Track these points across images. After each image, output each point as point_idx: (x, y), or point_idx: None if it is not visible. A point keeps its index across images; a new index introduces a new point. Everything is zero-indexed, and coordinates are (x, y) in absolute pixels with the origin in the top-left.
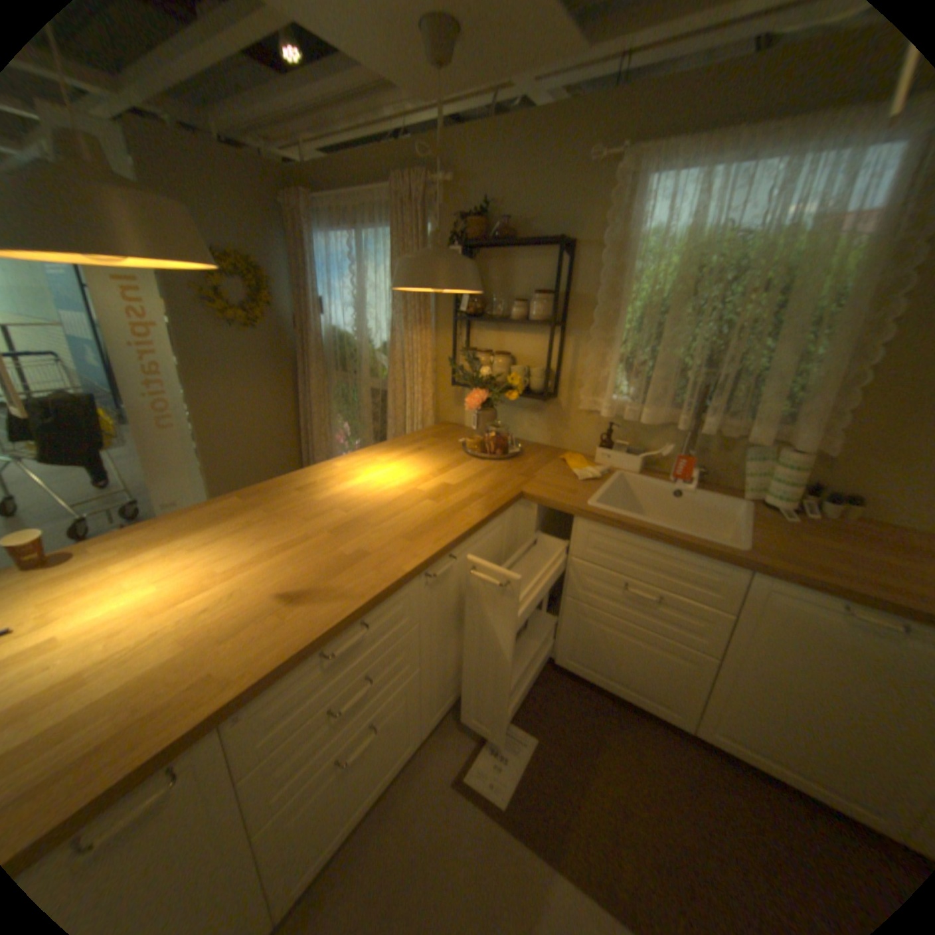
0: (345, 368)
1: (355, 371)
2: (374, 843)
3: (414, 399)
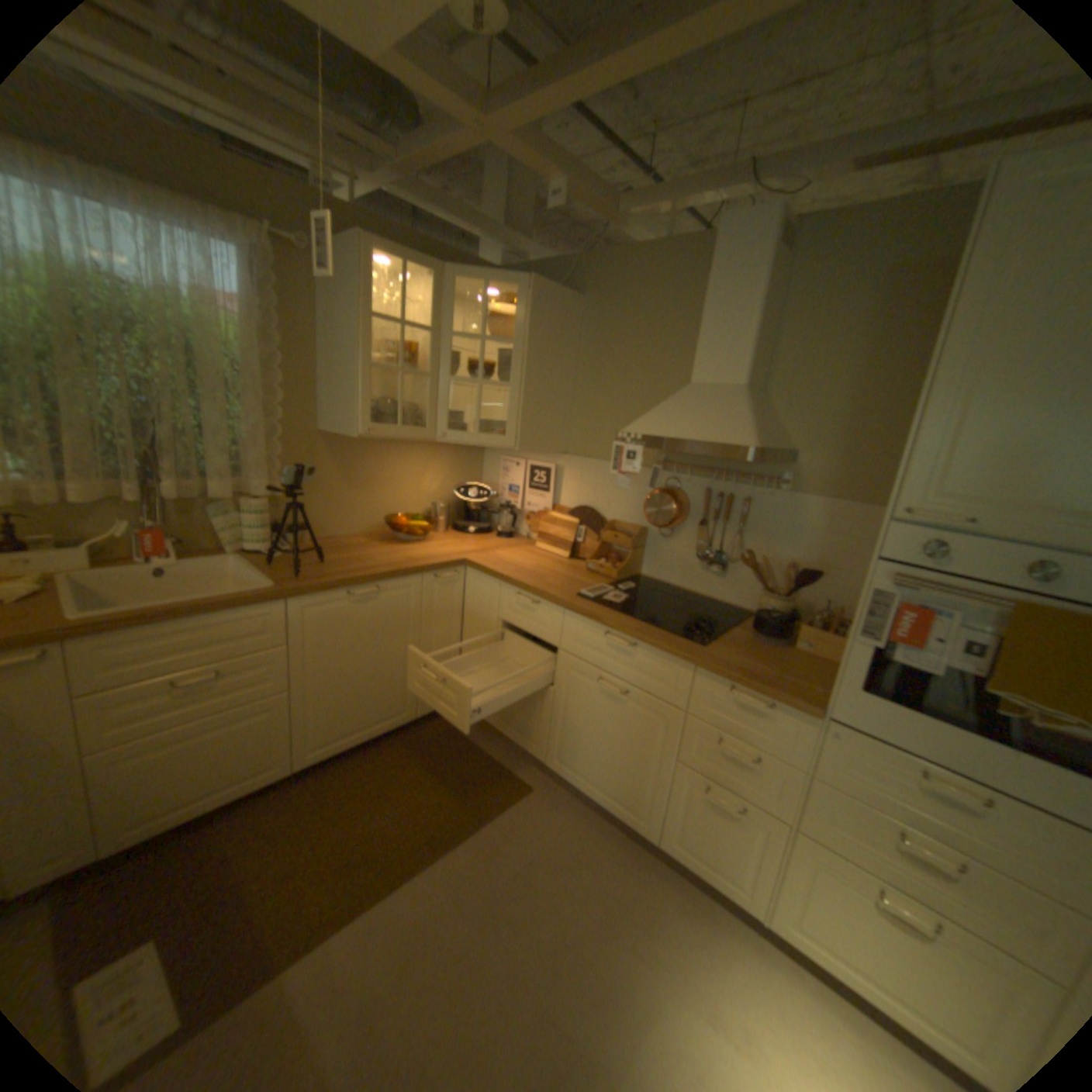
0: None
1: None
2: None
3: None
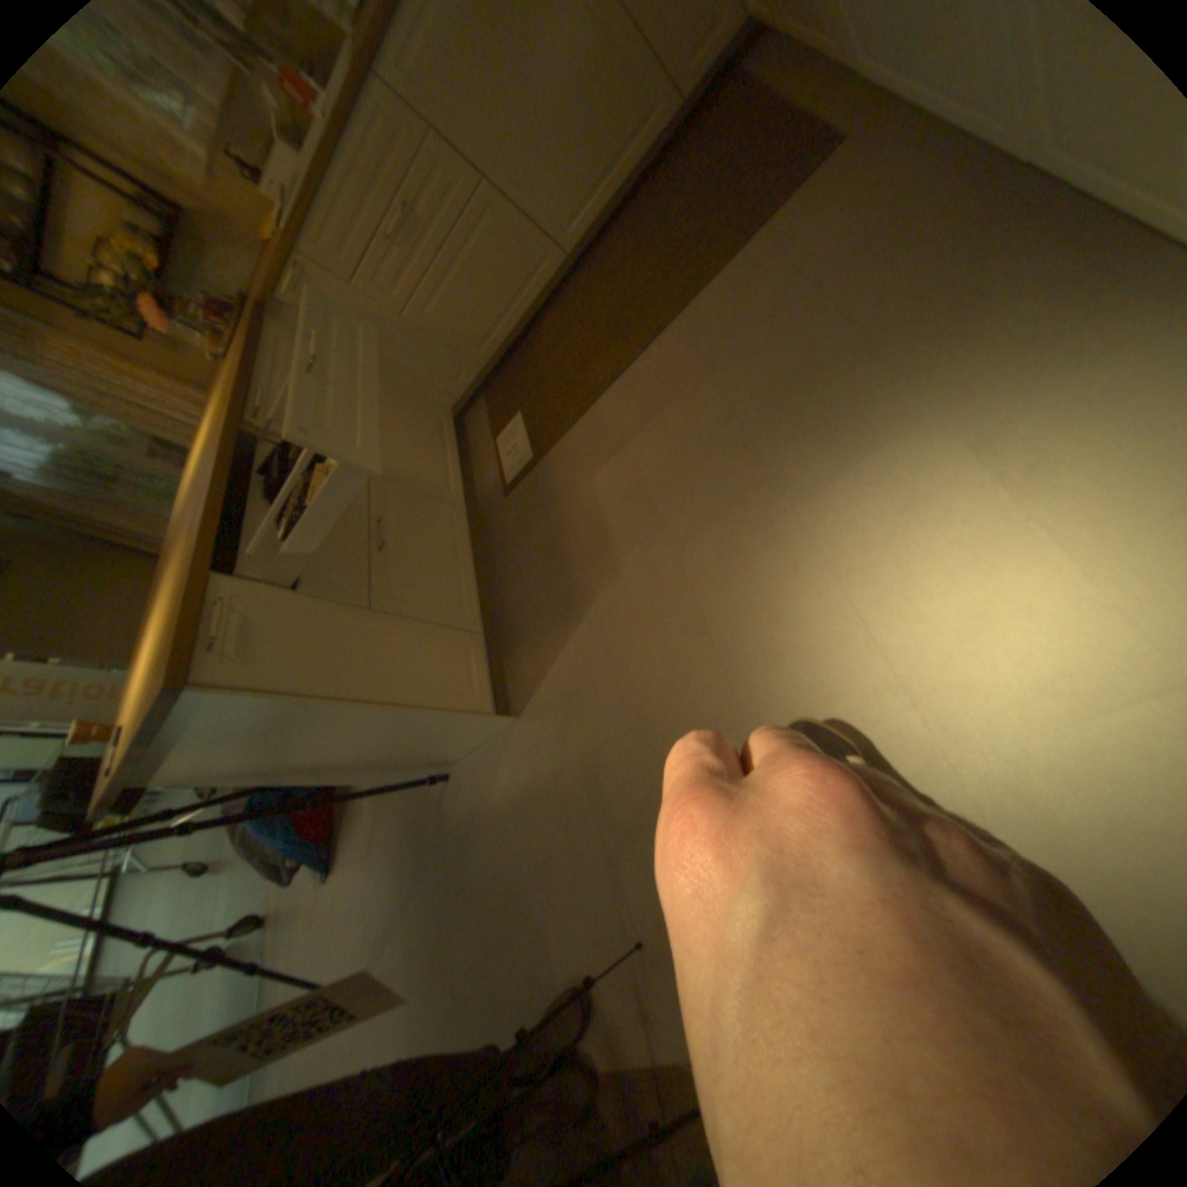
0: (113, 479)
1: (119, 467)
2: (502, 565)
3: (165, 403)
